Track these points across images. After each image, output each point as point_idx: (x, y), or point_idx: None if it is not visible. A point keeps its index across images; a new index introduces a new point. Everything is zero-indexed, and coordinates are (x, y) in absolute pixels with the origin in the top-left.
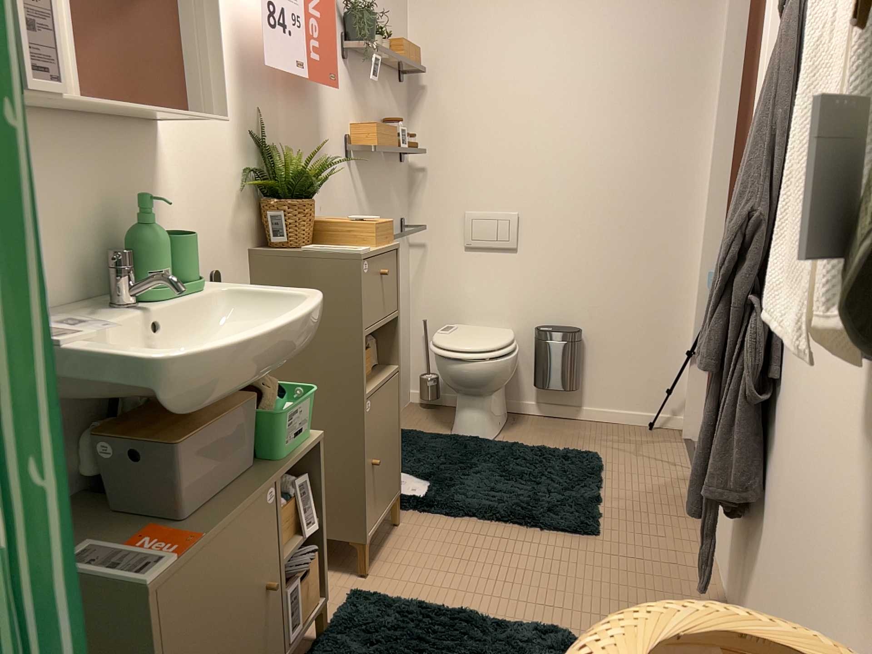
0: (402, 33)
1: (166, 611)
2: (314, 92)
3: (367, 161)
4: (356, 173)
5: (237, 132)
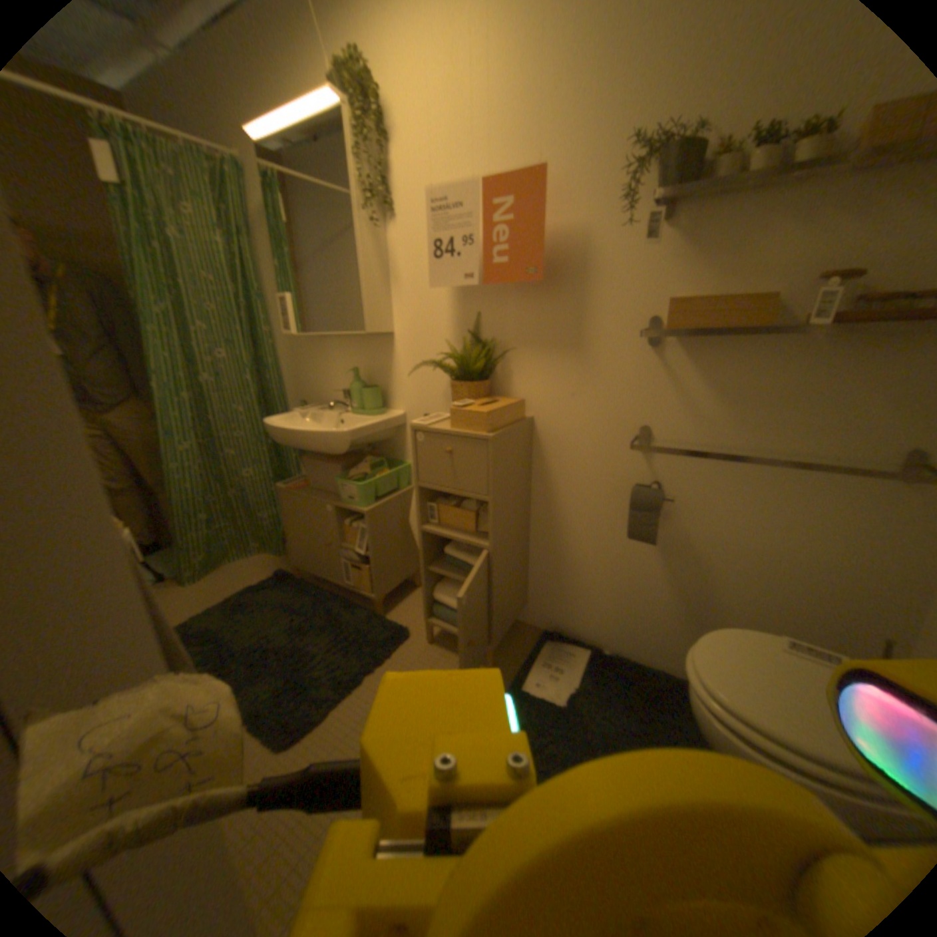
0: None
1: (282, 499)
2: (574, 276)
3: (731, 343)
4: (680, 359)
5: (452, 329)
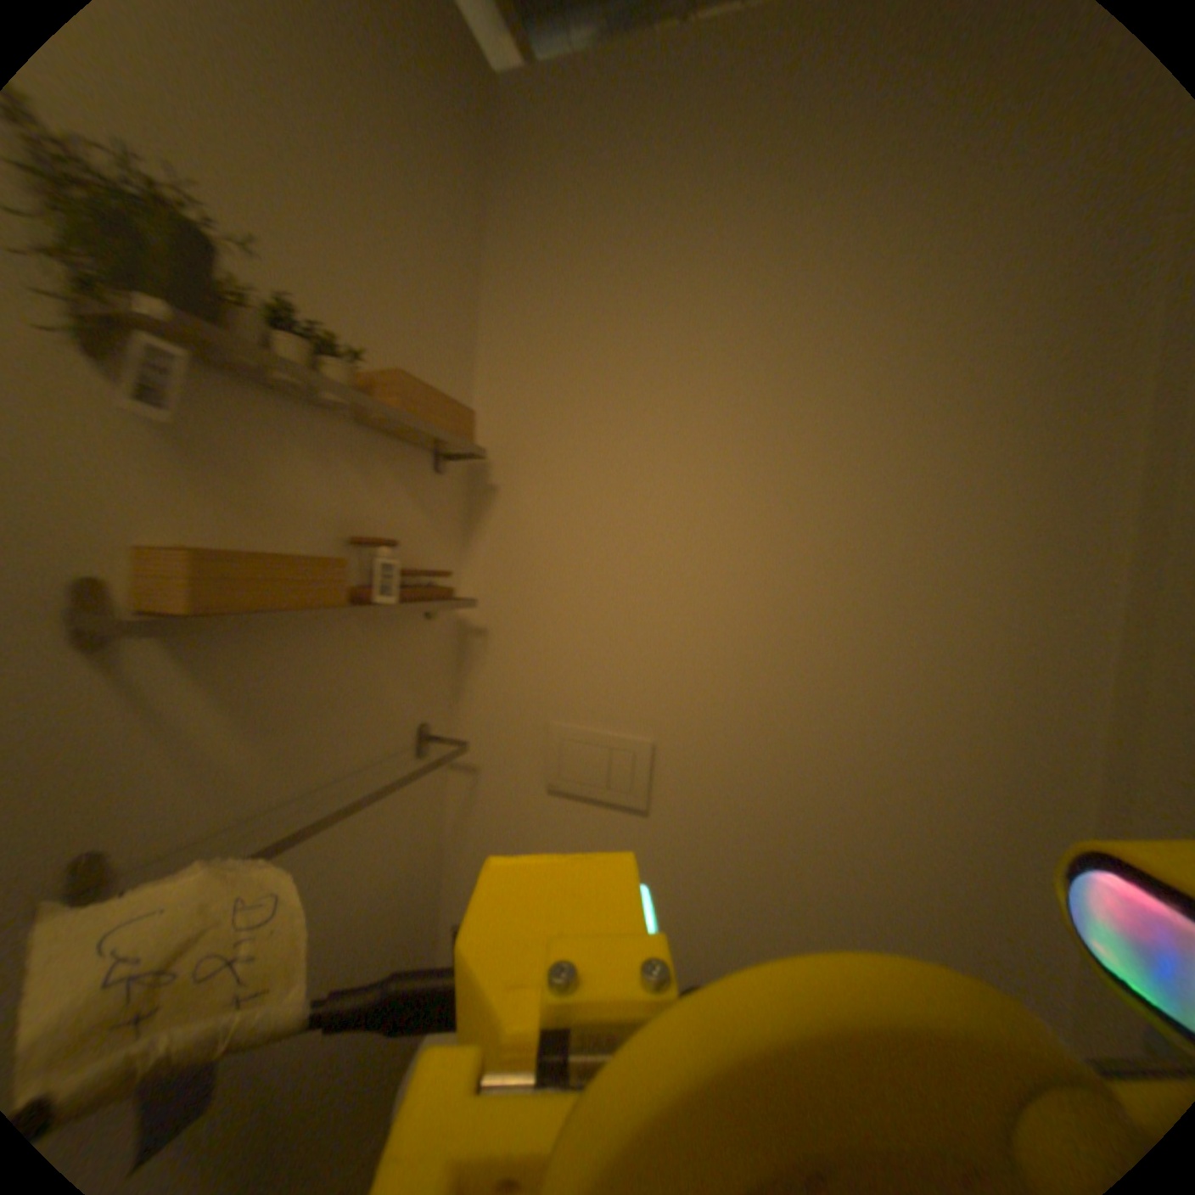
0: (459, 376)
1: None
2: None
3: (260, 629)
4: (173, 671)
5: None
